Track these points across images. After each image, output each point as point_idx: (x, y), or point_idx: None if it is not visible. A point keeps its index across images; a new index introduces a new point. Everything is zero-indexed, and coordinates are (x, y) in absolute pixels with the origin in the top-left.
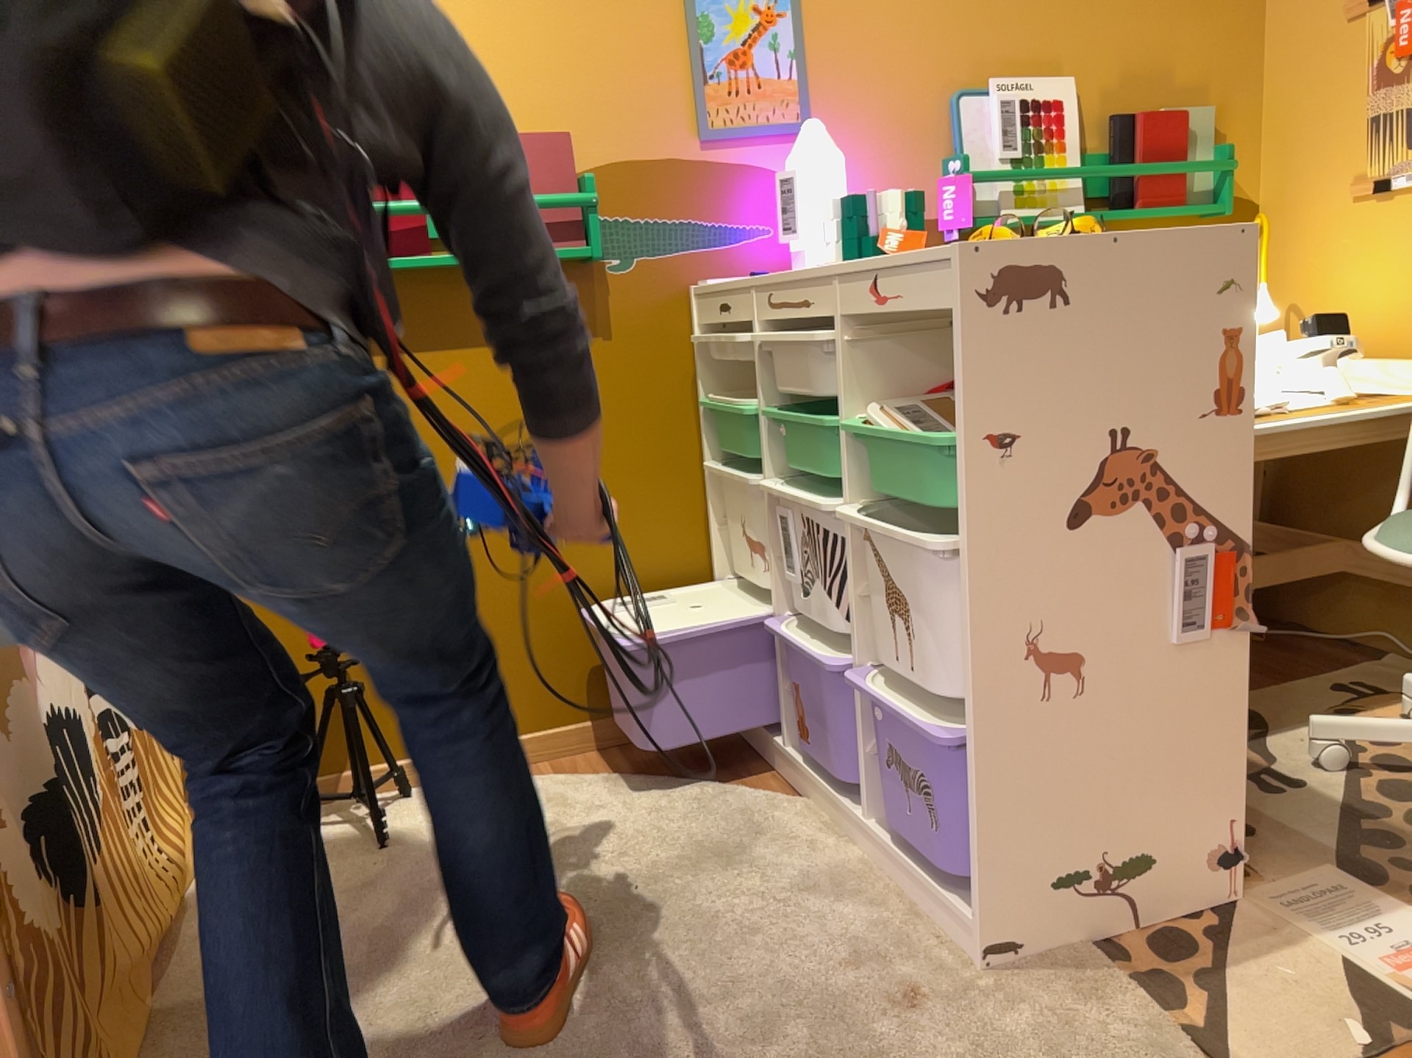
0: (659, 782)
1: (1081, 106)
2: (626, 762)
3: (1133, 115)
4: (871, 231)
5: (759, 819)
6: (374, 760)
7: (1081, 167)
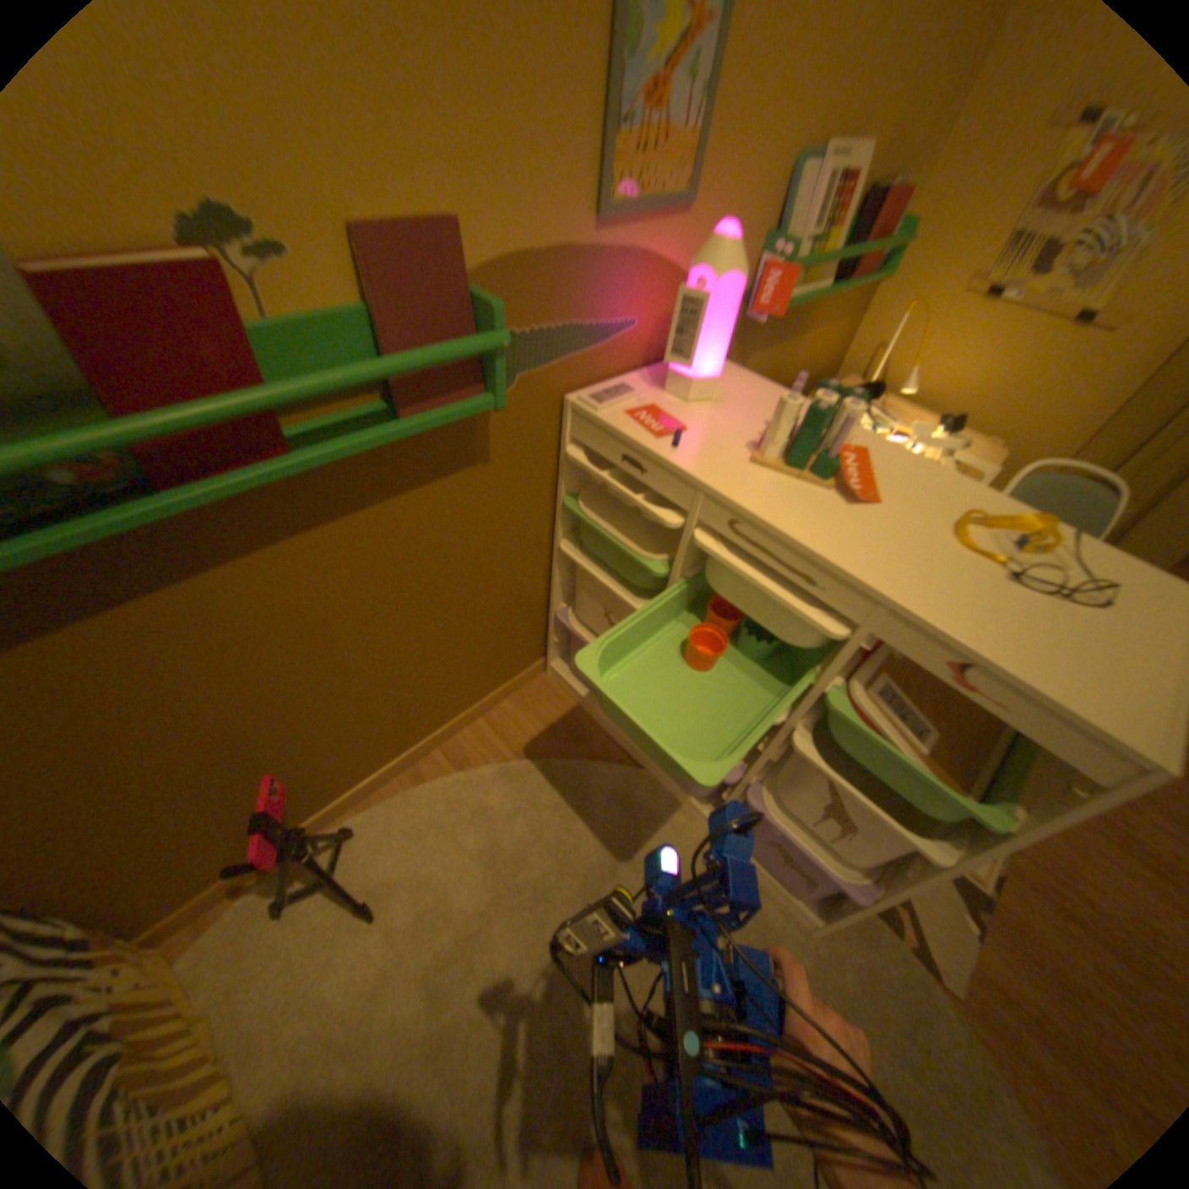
0: (544, 770)
1: (868, 173)
2: (501, 739)
3: (891, 186)
4: (838, 452)
5: (630, 800)
6: (311, 820)
7: (846, 240)
